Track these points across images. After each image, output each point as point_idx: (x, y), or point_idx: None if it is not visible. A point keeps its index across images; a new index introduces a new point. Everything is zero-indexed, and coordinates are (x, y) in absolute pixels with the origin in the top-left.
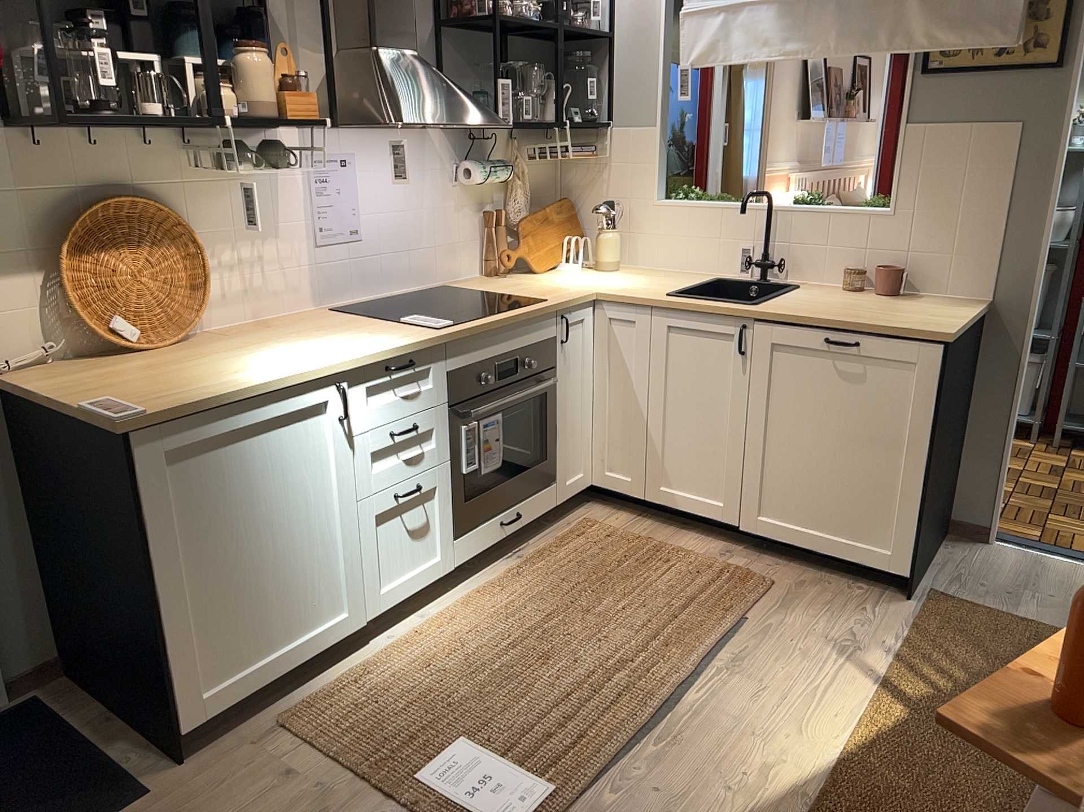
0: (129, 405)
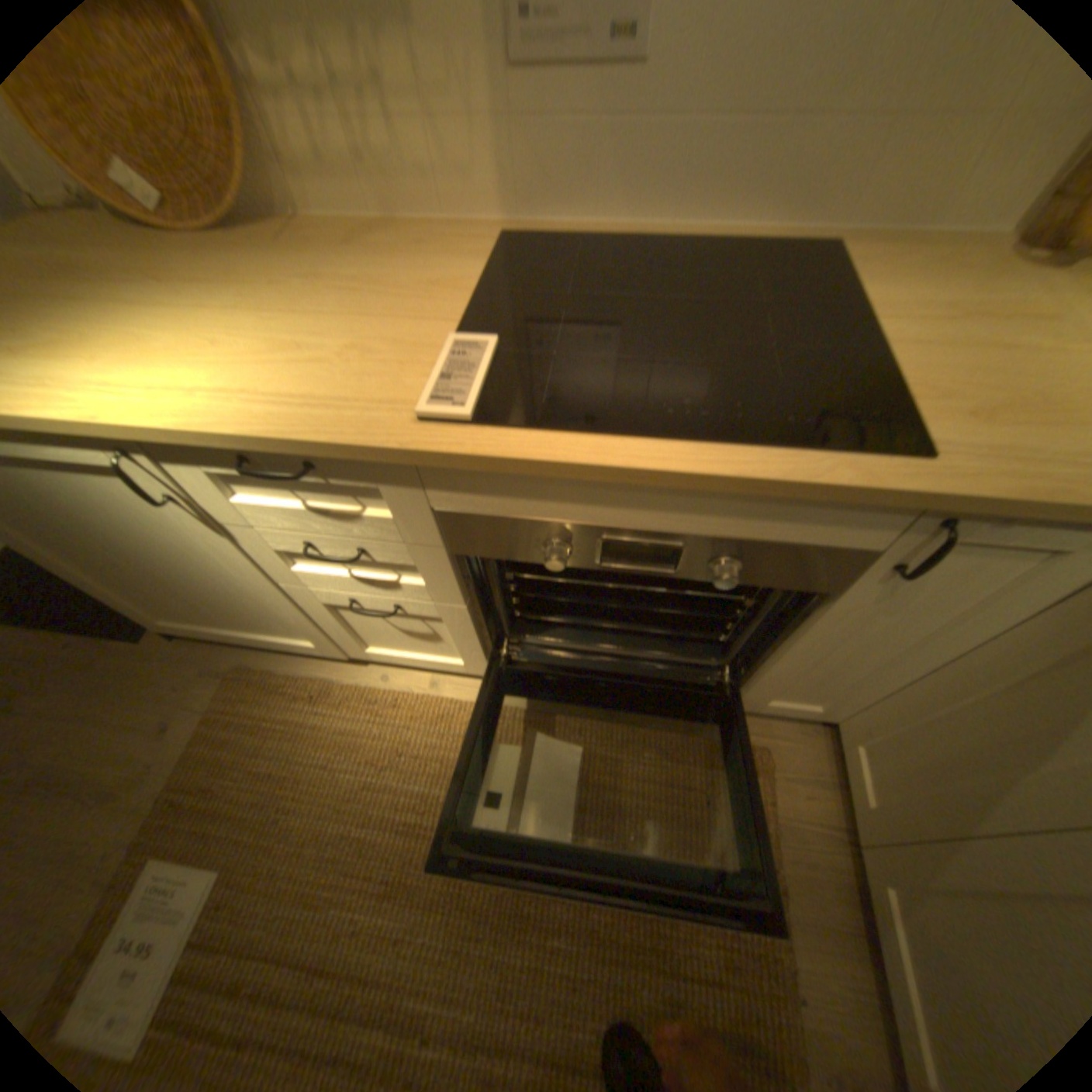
0: None
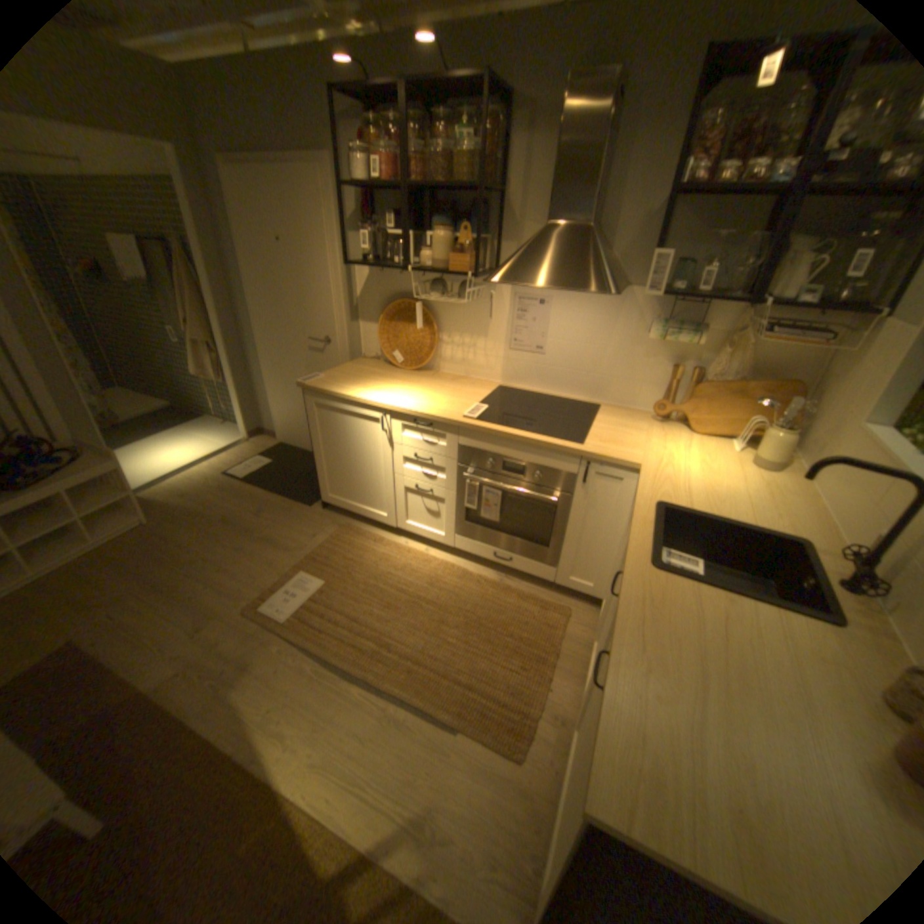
0: (312, 380)
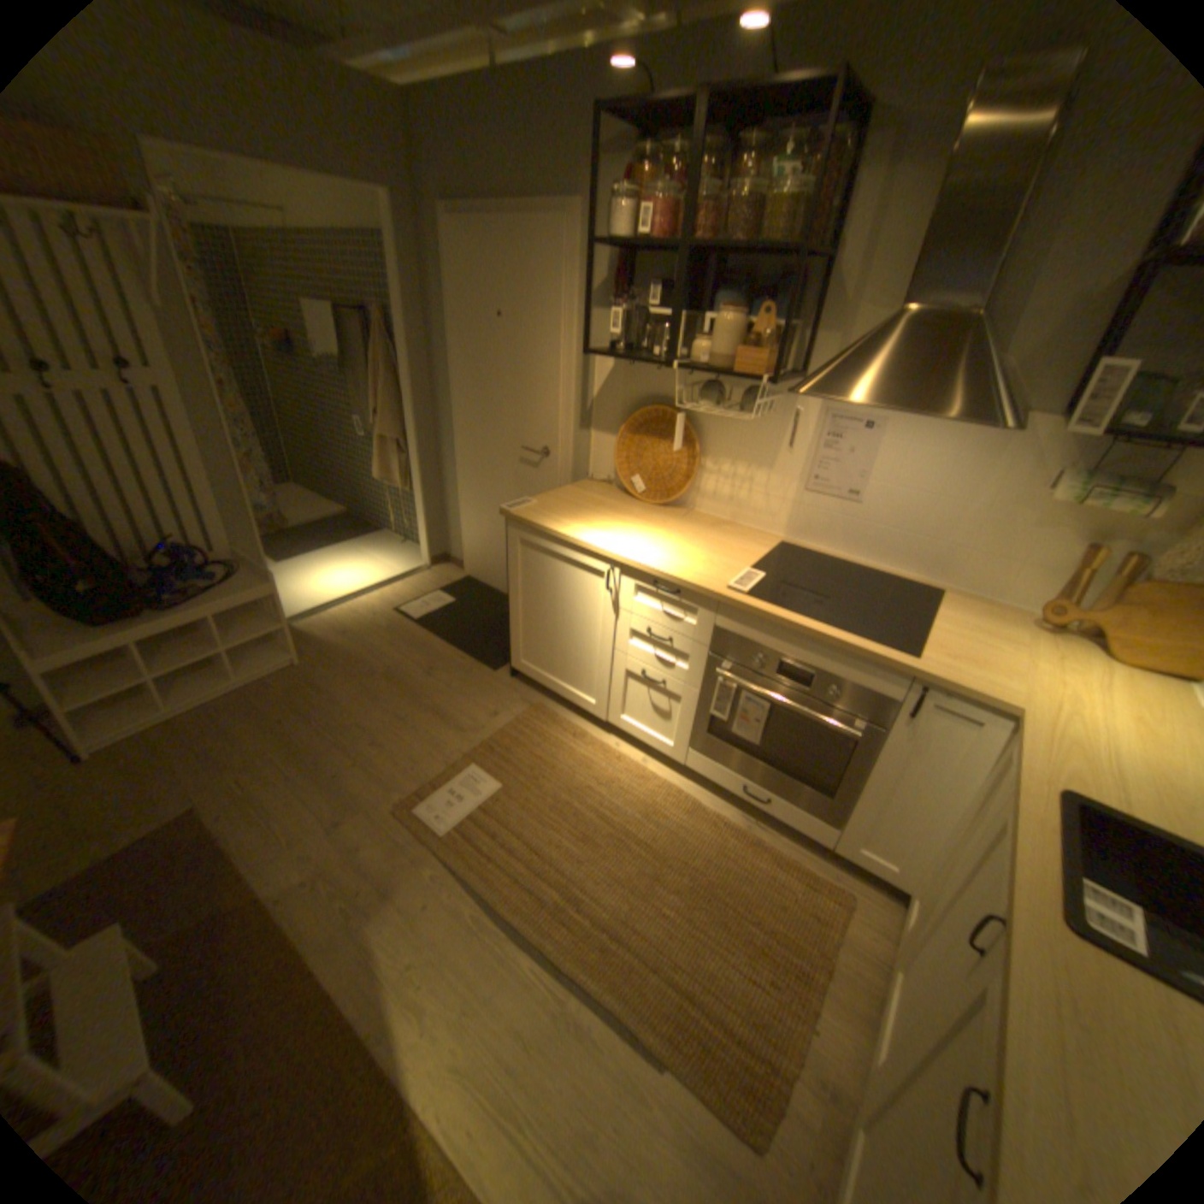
0: (520, 507)
